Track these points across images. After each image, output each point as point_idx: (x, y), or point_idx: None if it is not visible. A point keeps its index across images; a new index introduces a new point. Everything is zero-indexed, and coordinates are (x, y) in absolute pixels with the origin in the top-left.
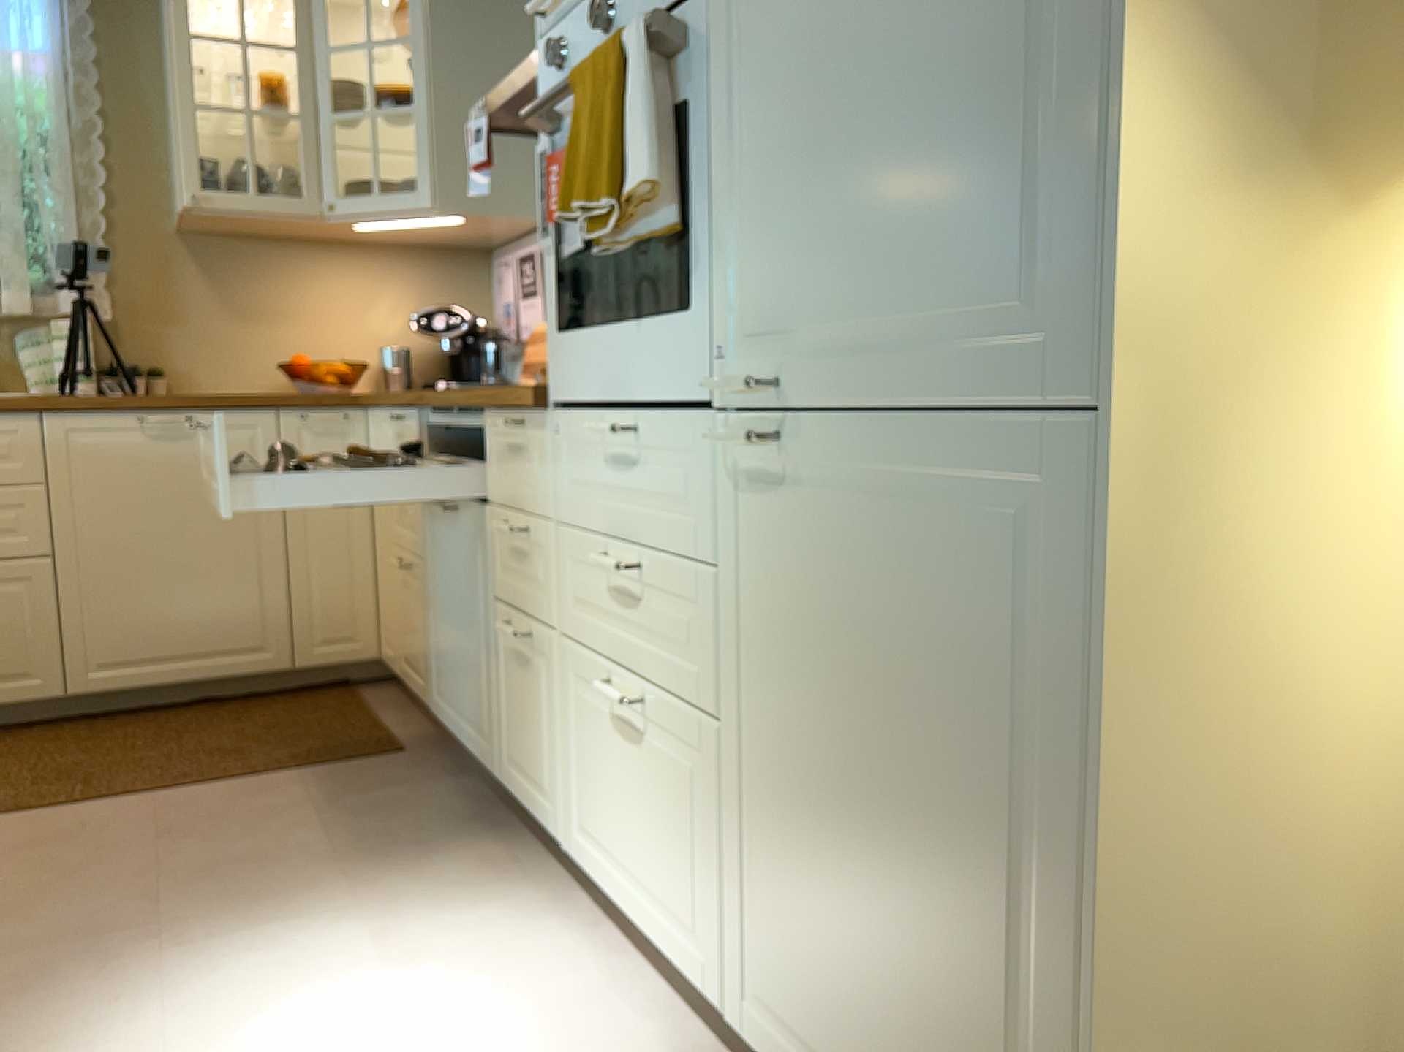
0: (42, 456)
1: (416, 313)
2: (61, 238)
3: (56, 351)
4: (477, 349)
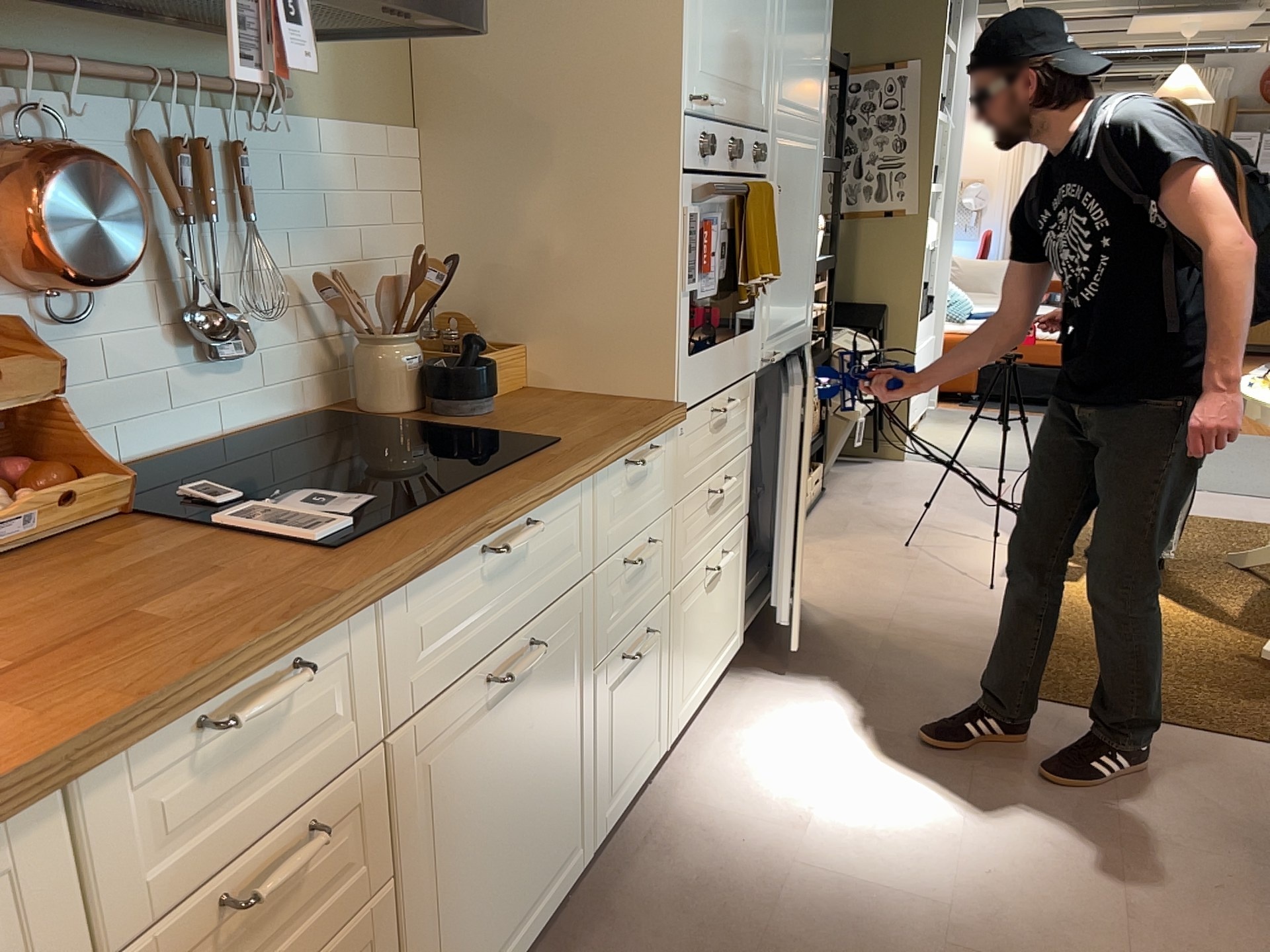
0: None
1: None
2: None
3: None
4: None
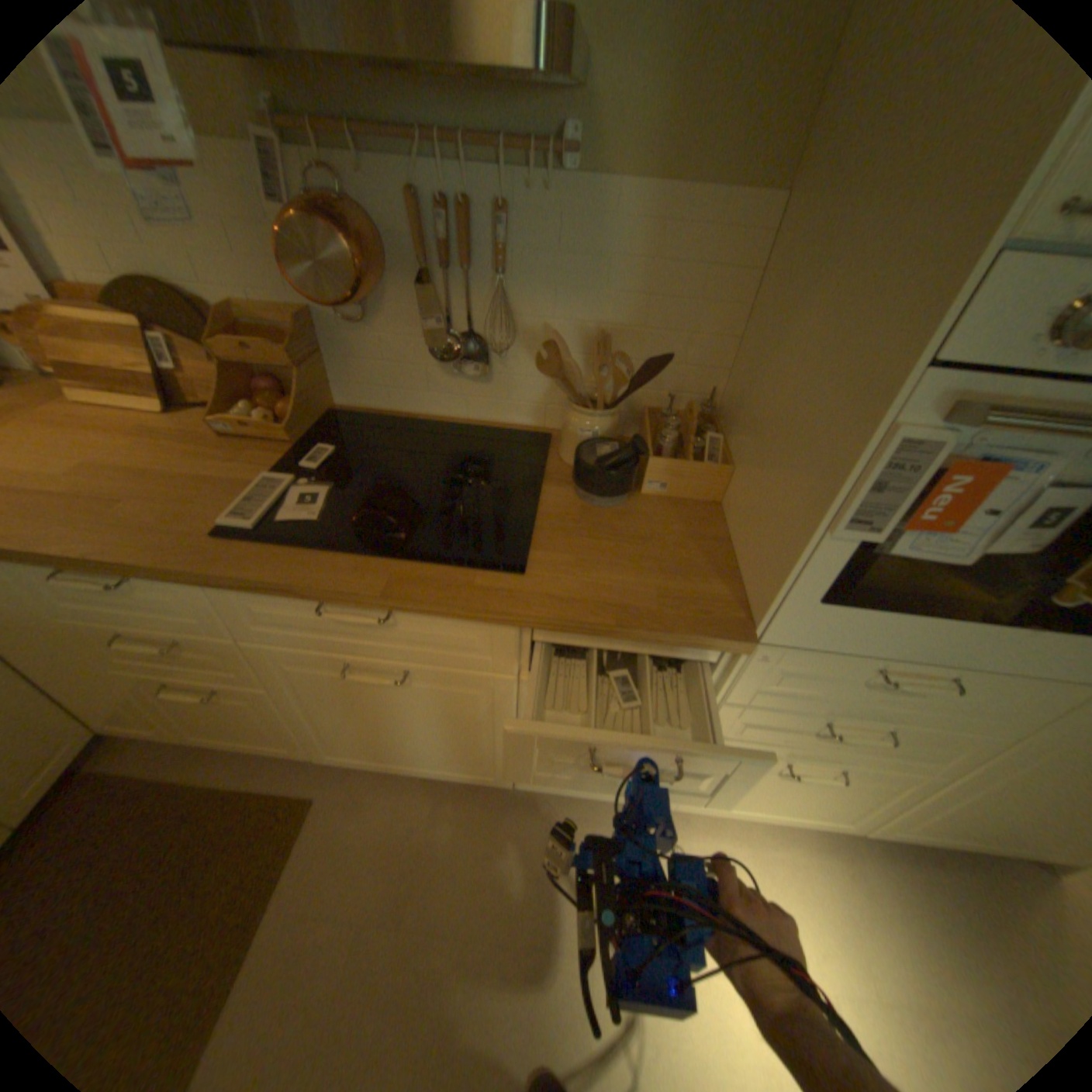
0: None
1: None
2: None
3: None
4: None
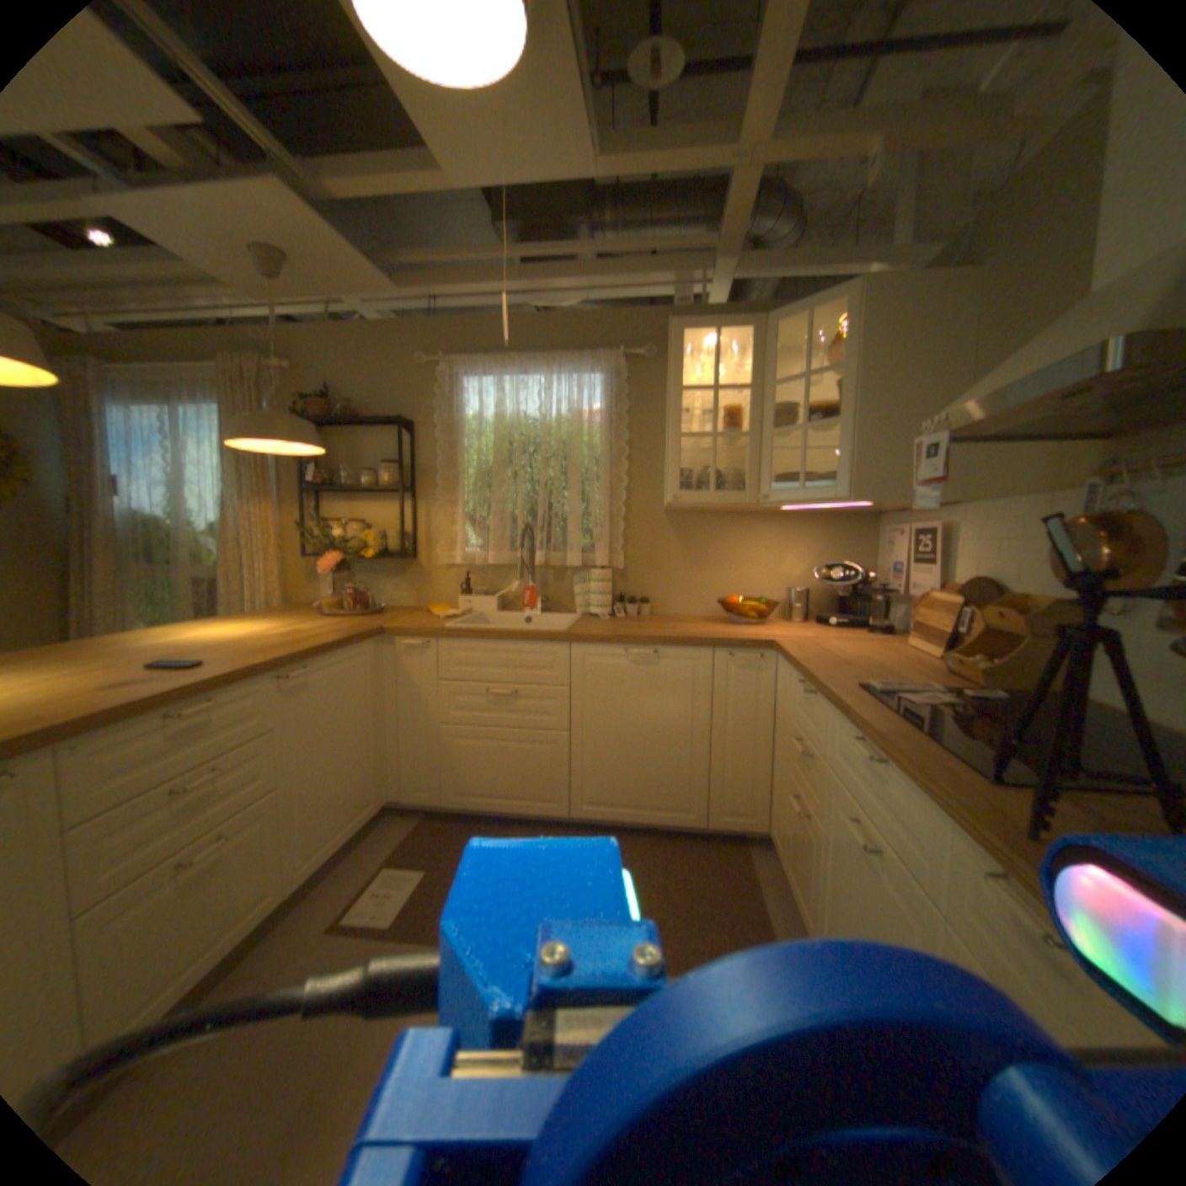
0: (571, 669)
1: (816, 563)
2: (600, 521)
3: (592, 589)
4: (864, 594)
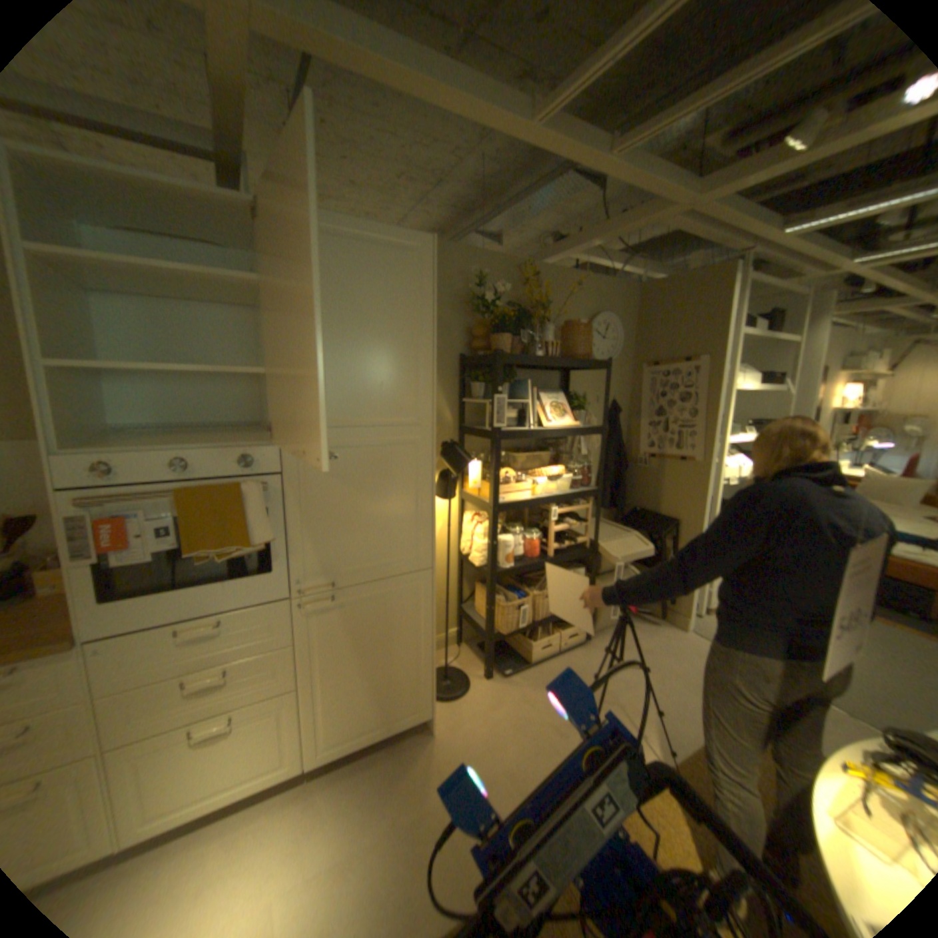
0: None
1: None
2: None
3: None
4: None
